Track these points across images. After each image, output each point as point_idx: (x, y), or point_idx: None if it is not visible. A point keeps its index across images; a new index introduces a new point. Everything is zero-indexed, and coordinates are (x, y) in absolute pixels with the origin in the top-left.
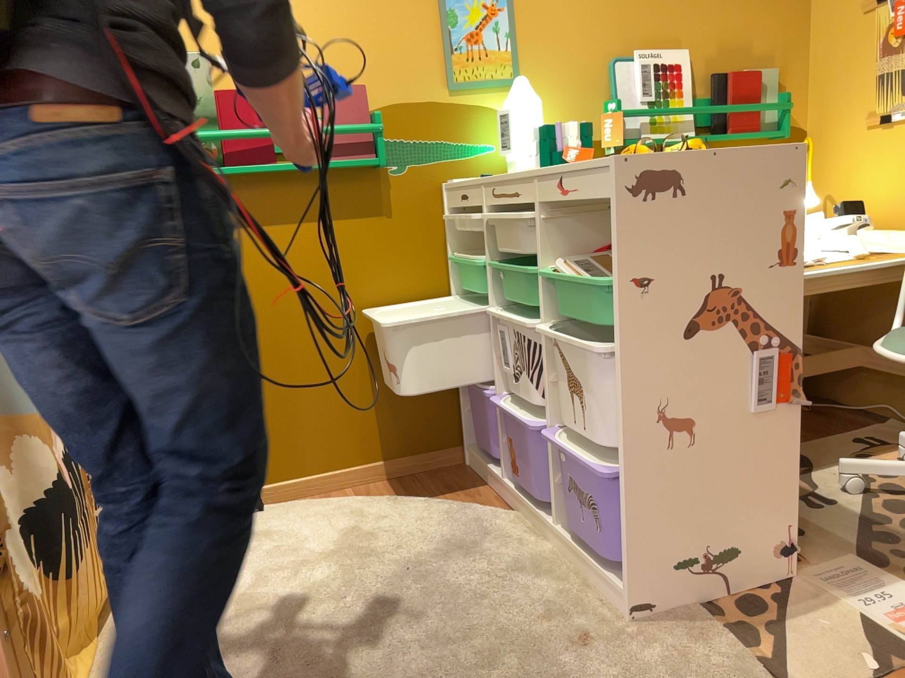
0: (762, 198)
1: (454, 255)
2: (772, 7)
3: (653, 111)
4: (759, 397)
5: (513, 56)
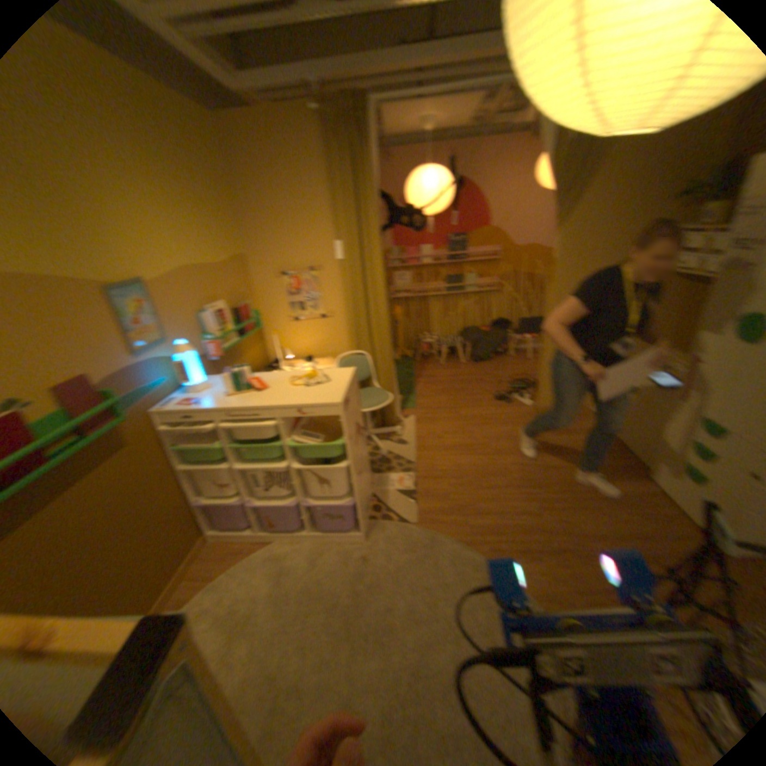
0: (354, 388)
1: (168, 447)
2: (237, 272)
3: (224, 334)
4: (363, 447)
5: (155, 325)
